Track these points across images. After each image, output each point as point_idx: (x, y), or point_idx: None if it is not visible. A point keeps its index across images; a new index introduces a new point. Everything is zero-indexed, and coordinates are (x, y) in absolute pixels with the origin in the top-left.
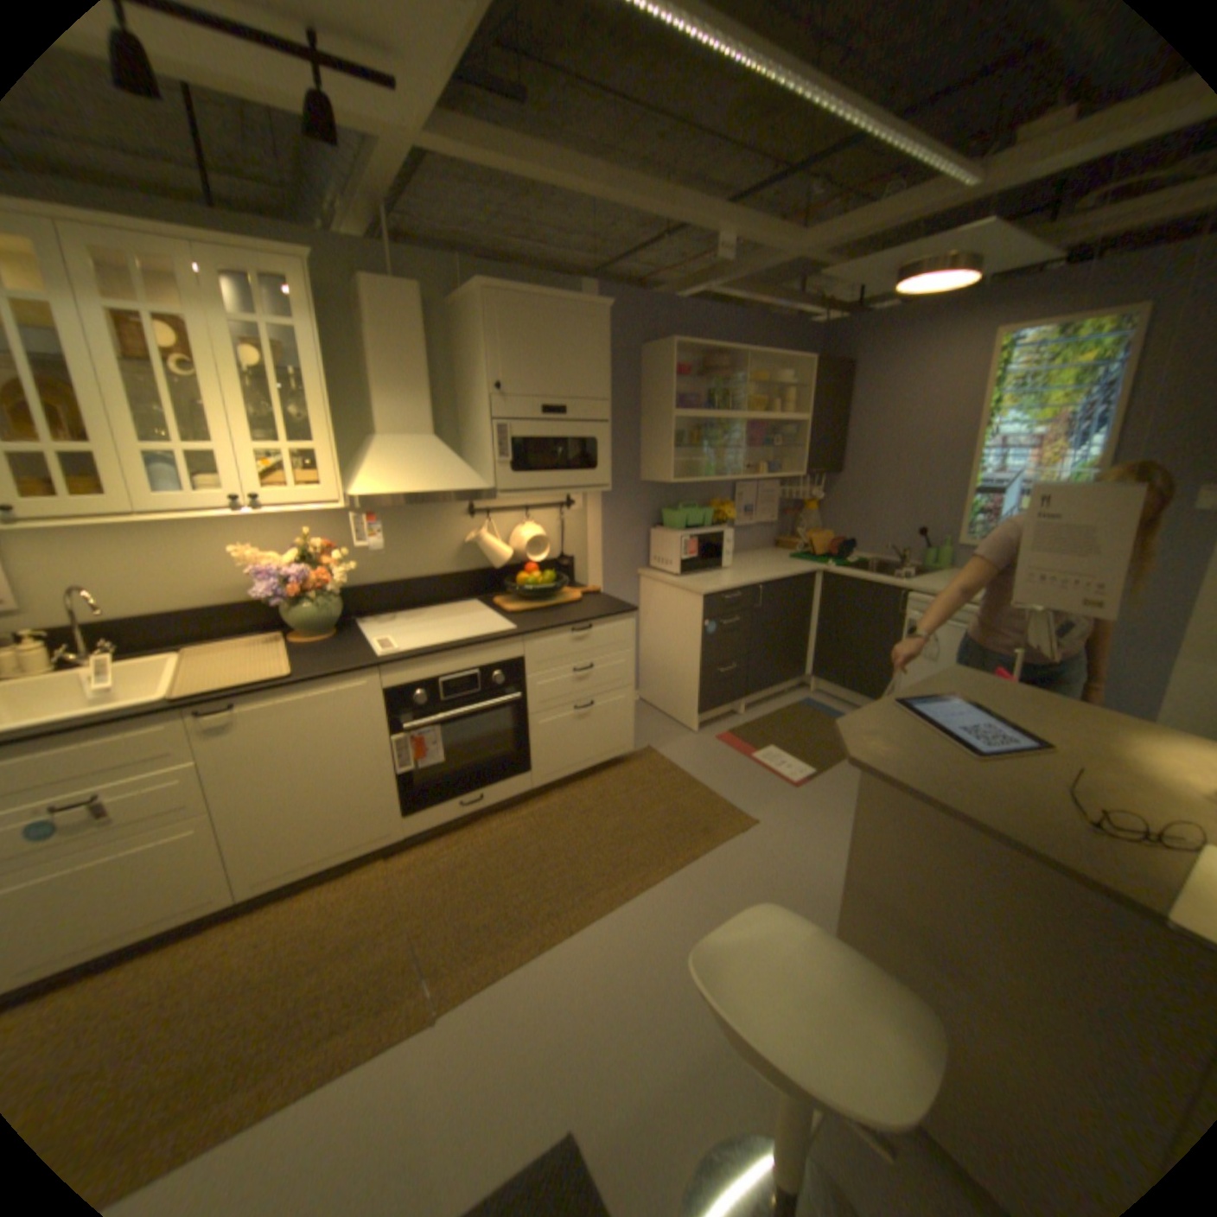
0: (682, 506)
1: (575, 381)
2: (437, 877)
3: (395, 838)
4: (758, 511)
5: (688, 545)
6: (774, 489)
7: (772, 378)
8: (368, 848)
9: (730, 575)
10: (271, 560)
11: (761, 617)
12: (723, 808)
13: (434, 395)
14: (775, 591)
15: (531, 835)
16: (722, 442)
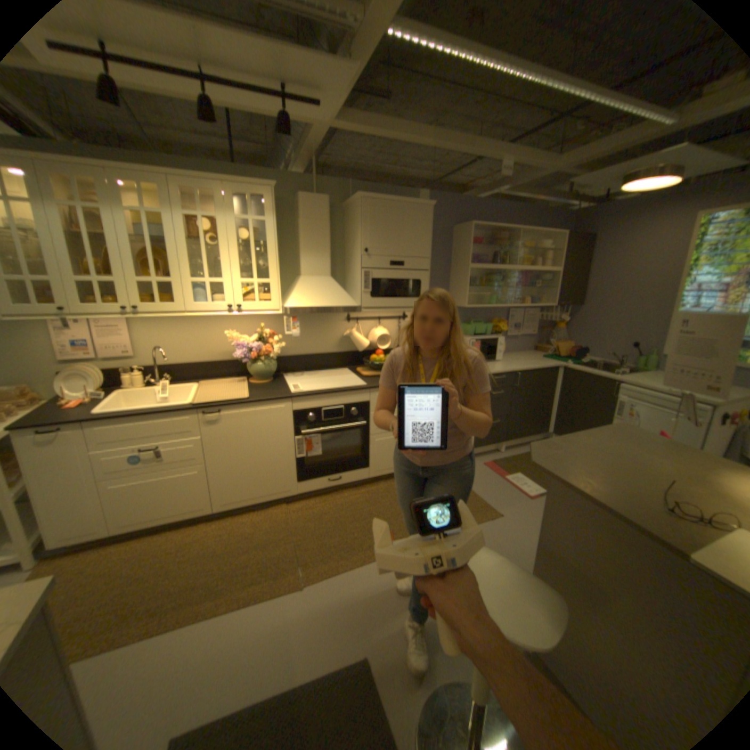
0: (473, 322)
1: (410, 247)
2: (312, 517)
3: (293, 492)
4: (524, 327)
5: (474, 345)
6: (536, 314)
7: (538, 245)
8: (279, 496)
9: (500, 365)
10: (245, 339)
11: (519, 392)
12: (482, 505)
13: (333, 255)
14: (529, 376)
15: (365, 503)
16: (501, 284)
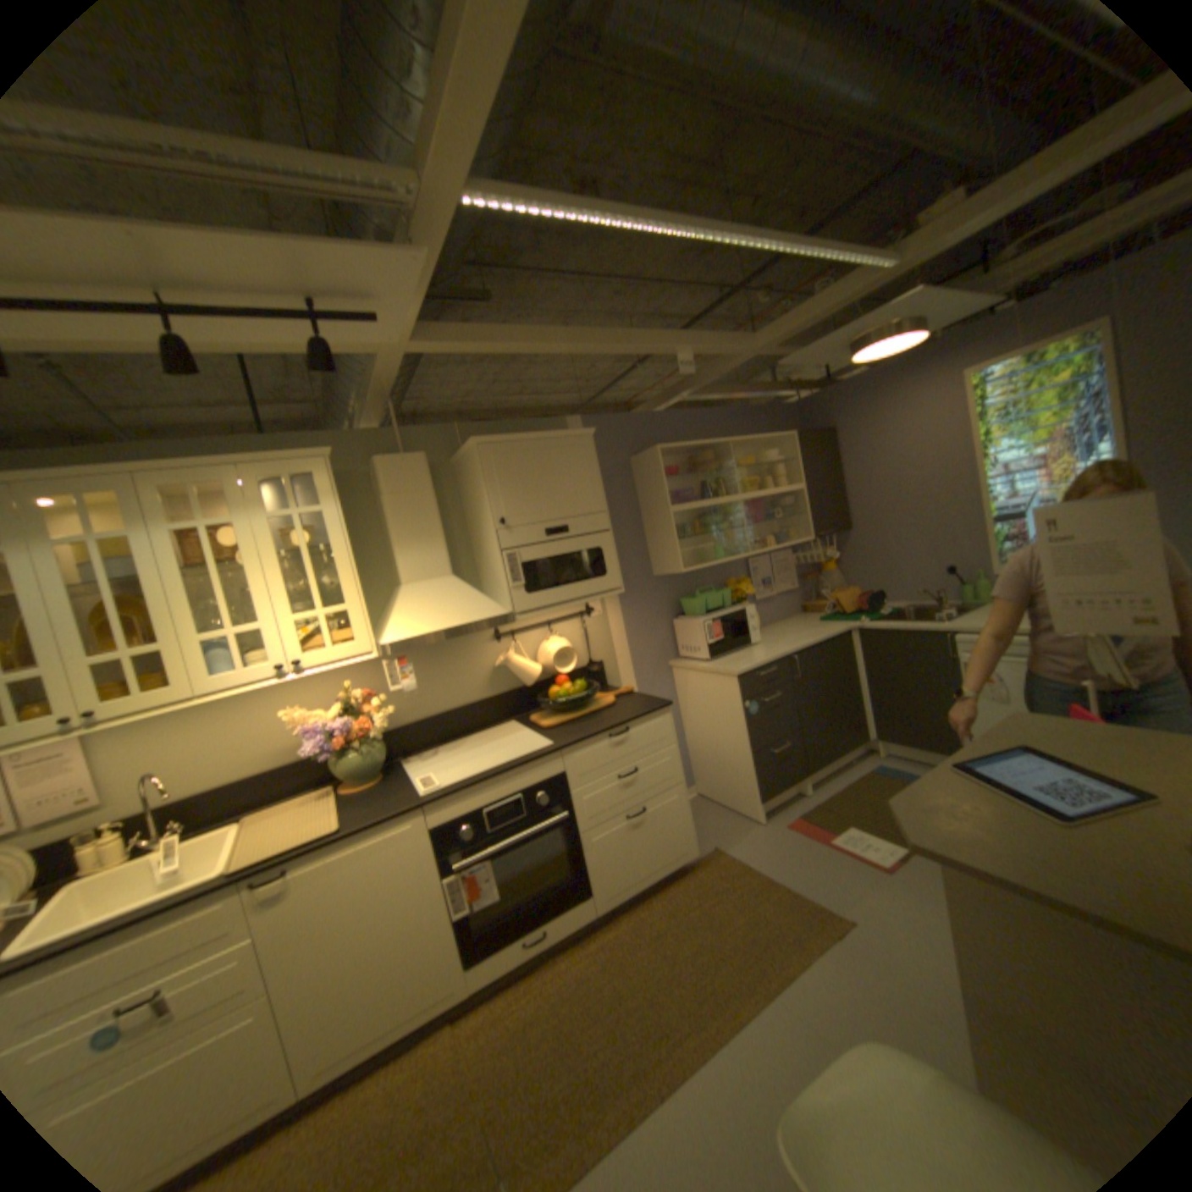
0: (699, 592)
1: (571, 503)
2: (506, 1040)
3: (458, 996)
4: (777, 582)
5: (711, 629)
6: (788, 558)
7: (759, 460)
8: (431, 1013)
9: (761, 650)
10: (318, 716)
11: (804, 687)
12: (811, 913)
13: (450, 540)
14: (811, 658)
15: (602, 975)
16: (724, 526)
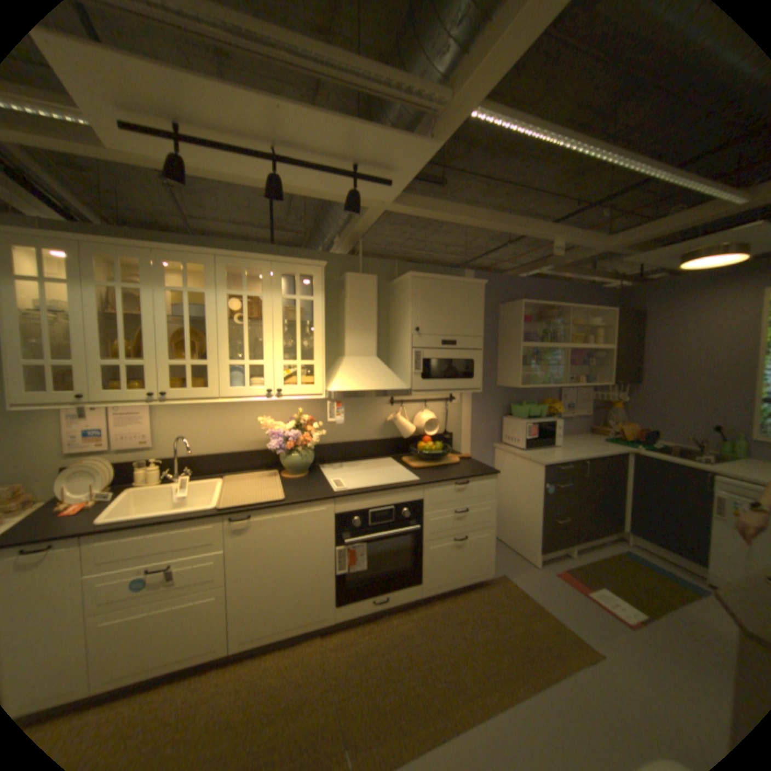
0: (525, 403)
1: (462, 326)
2: (356, 659)
3: (330, 622)
4: (579, 408)
5: (532, 429)
6: (590, 393)
7: (586, 322)
8: (312, 627)
9: (563, 452)
10: (280, 426)
11: (589, 484)
12: (572, 640)
13: (377, 334)
14: (598, 466)
15: (422, 637)
16: (552, 362)
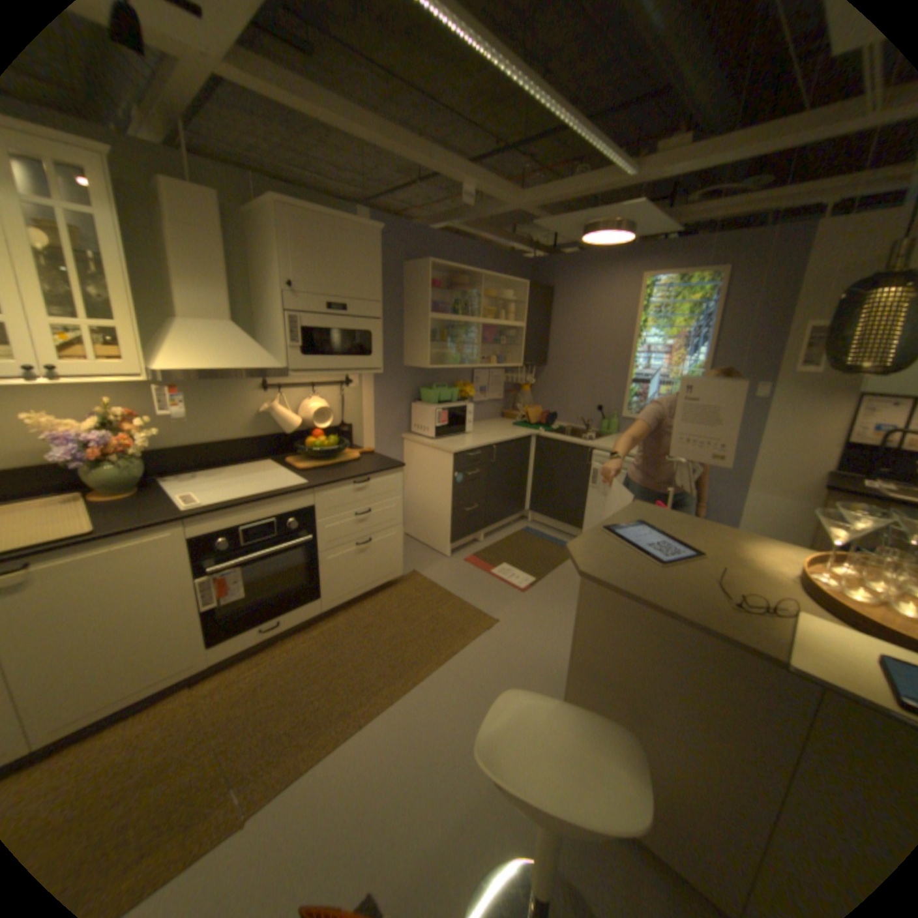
0: (436, 386)
1: (355, 285)
2: (240, 695)
3: (200, 666)
4: (490, 391)
5: (442, 416)
6: (501, 376)
7: (499, 295)
8: (174, 679)
9: (472, 438)
10: (71, 425)
11: (495, 469)
12: (473, 613)
13: (232, 287)
14: (504, 449)
15: (322, 650)
16: (464, 339)
